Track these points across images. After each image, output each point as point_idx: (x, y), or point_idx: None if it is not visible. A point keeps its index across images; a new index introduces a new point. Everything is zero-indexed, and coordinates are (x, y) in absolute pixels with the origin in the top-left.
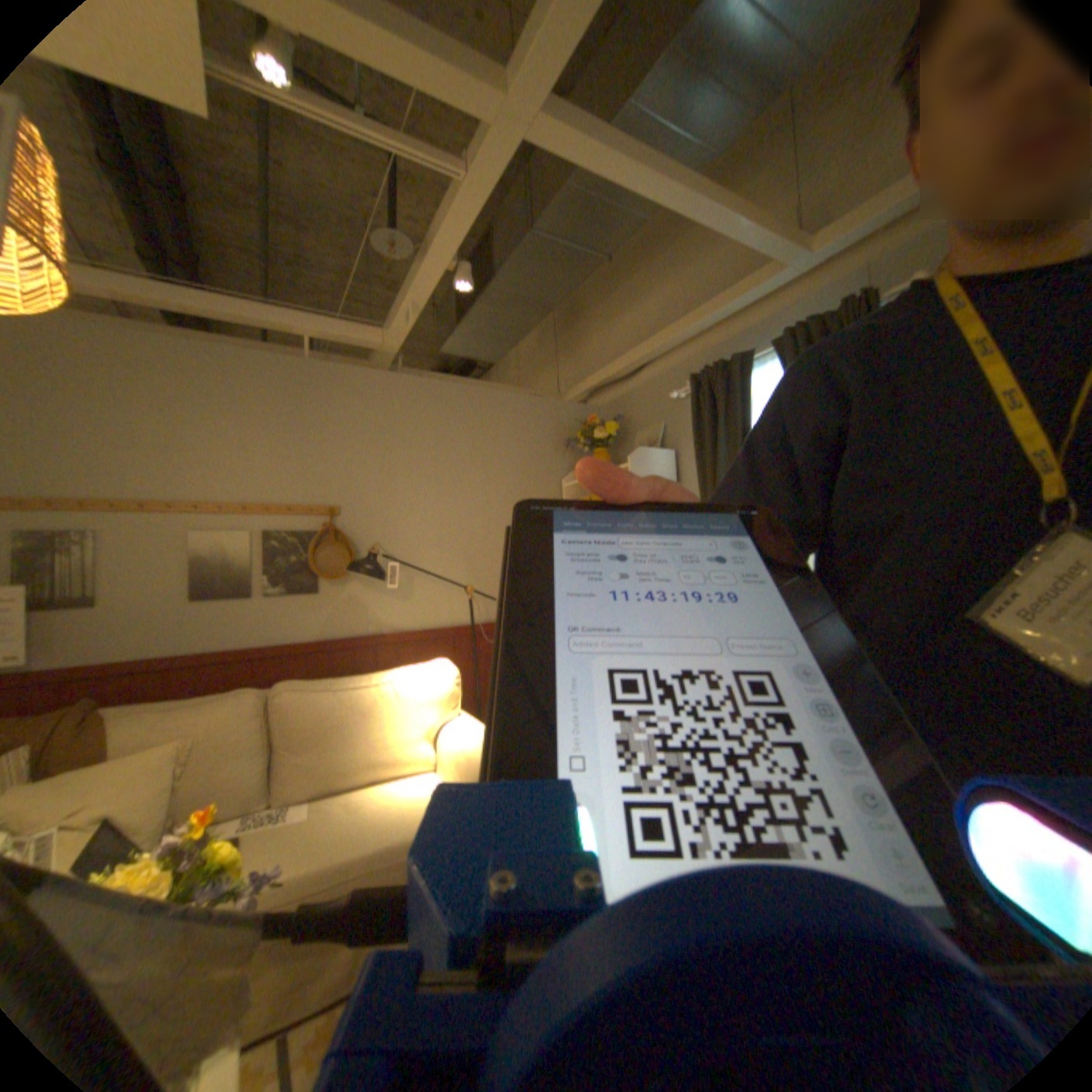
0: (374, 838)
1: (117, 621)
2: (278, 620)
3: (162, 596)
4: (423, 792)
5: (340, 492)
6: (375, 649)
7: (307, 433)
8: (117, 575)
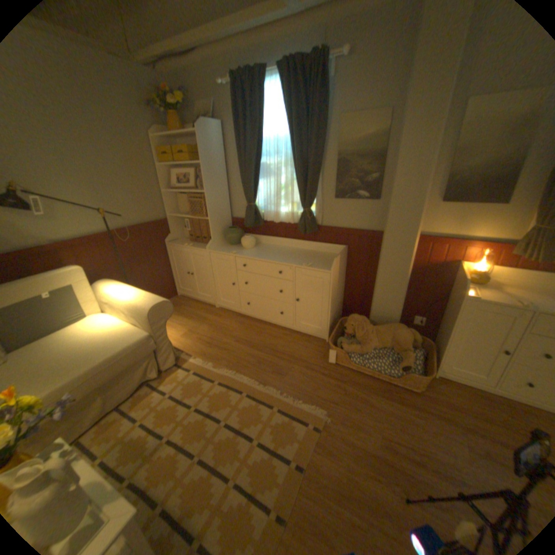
0: (95, 357)
1: None
2: None
3: None
4: (111, 327)
5: None
6: (39, 255)
7: None
8: None
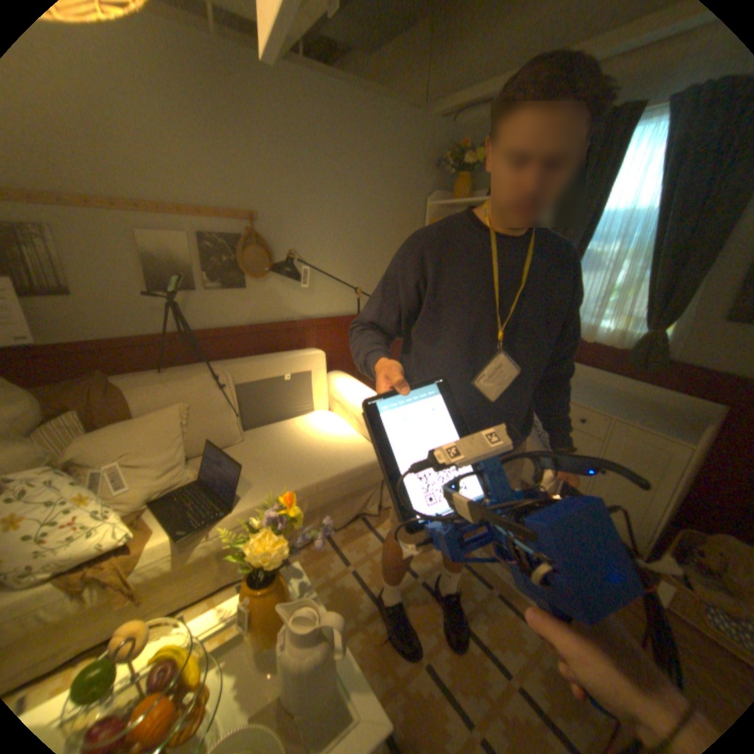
0: (328, 468)
1: (93, 307)
2: (218, 308)
3: (124, 286)
4: (342, 434)
5: (256, 198)
6: (289, 332)
7: (223, 133)
8: (82, 267)
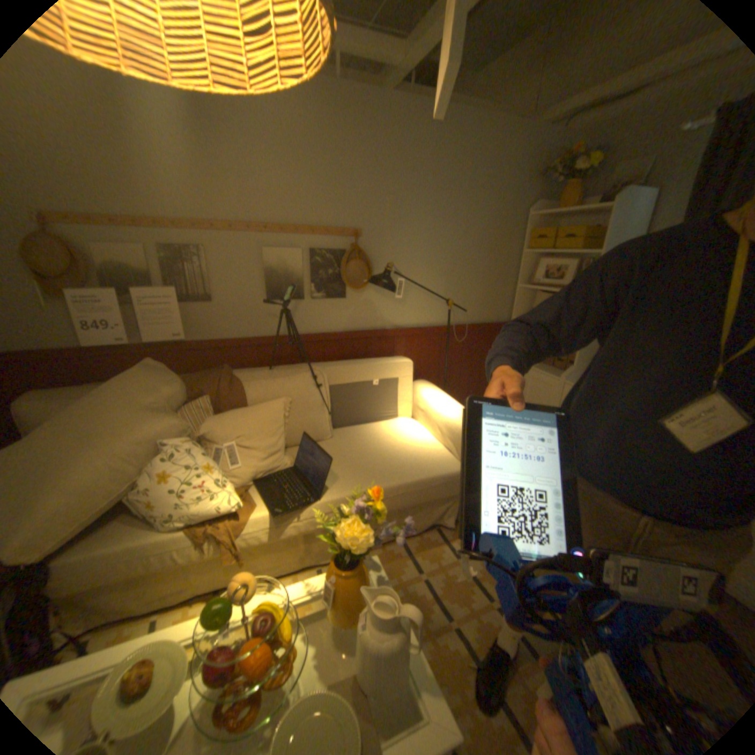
0: (409, 473)
1: (226, 312)
2: (320, 316)
3: (250, 295)
4: (424, 442)
5: (362, 216)
6: (380, 340)
7: (339, 161)
8: (222, 279)
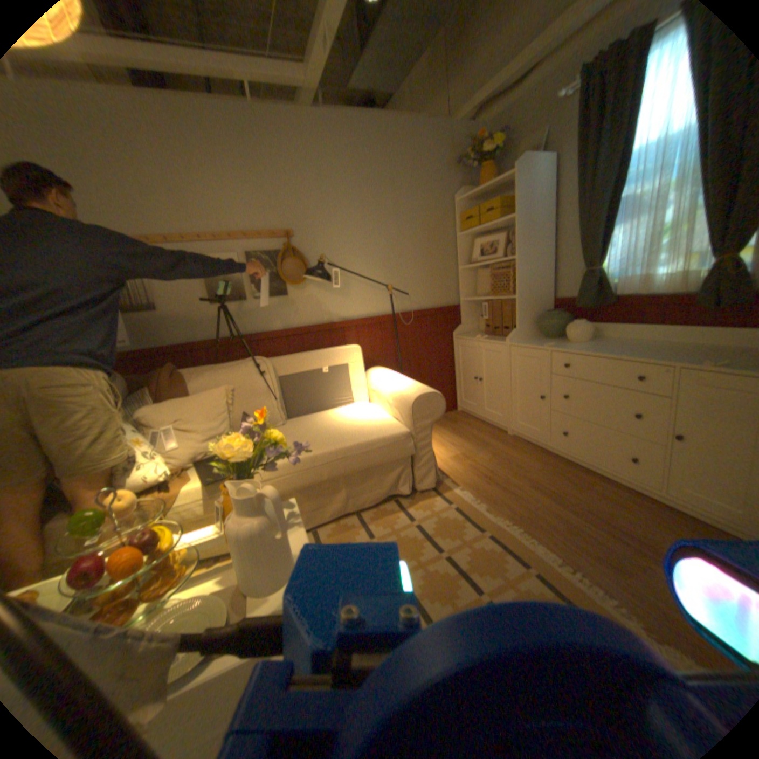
0: (348, 438)
1: (171, 318)
2: (265, 314)
3: (192, 300)
4: (372, 415)
5: (290, 217)
6: (328, 332)
7: (260, 170)
8: (162, 287)
